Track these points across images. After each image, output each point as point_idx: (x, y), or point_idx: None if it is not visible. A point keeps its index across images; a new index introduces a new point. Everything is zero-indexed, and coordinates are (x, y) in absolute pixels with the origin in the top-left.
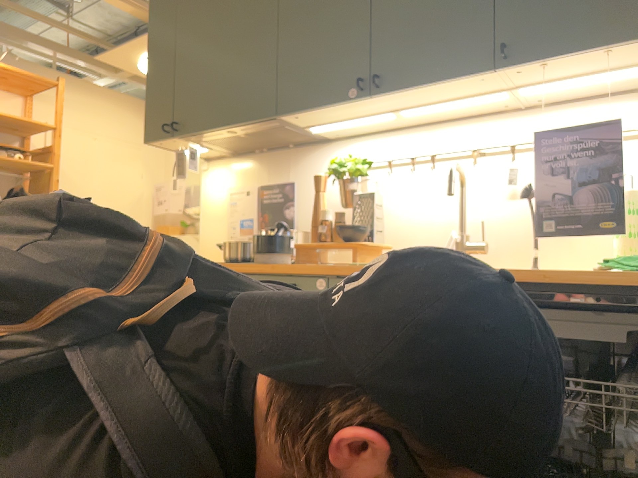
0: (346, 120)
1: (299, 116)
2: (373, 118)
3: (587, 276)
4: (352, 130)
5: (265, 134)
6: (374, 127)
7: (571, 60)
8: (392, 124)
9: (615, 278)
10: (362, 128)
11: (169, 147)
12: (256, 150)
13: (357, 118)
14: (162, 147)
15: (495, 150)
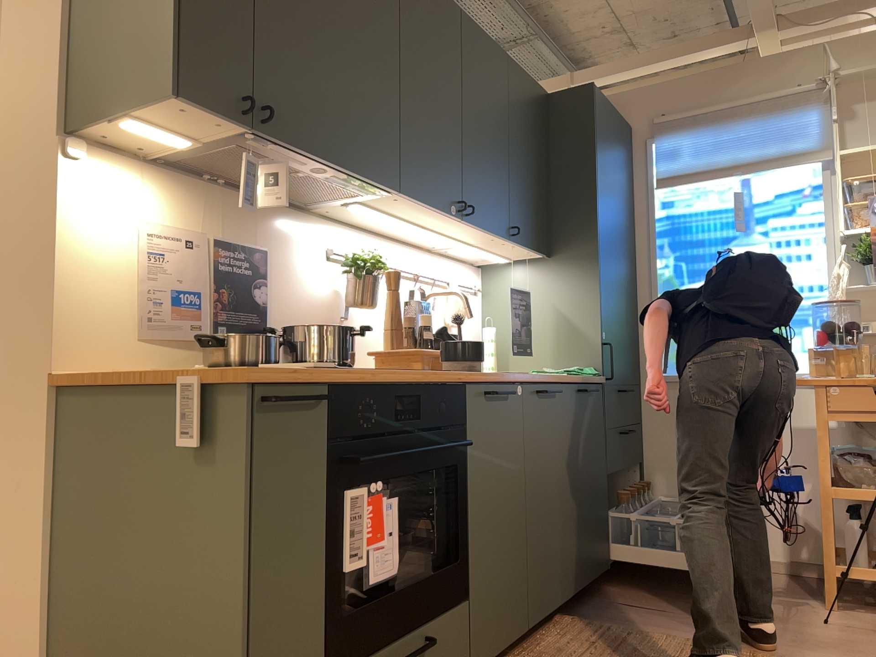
0: (393, 214)
1: (401, 198)
2: (407, 222)
3: (584, 378)
4: (344, 214)
5: (312, 183)
6: (362, 219)
7: (520, 248)
8: (377, 224)
9: (589, 379)
10: (353, 216)
11: (164, 114)
12: (210, 175)
13: (401, 217)
14: (159, 108)
15: (423, 278)
